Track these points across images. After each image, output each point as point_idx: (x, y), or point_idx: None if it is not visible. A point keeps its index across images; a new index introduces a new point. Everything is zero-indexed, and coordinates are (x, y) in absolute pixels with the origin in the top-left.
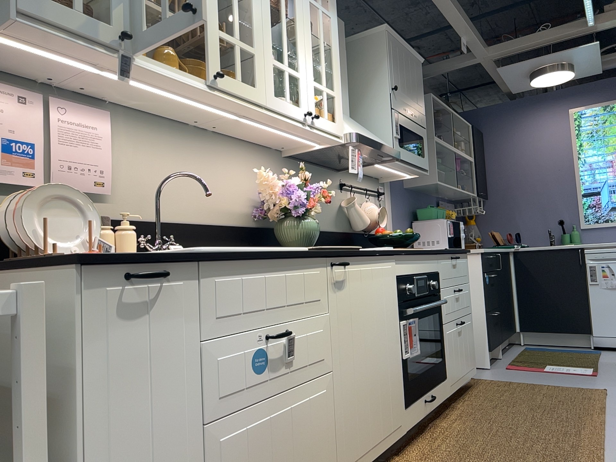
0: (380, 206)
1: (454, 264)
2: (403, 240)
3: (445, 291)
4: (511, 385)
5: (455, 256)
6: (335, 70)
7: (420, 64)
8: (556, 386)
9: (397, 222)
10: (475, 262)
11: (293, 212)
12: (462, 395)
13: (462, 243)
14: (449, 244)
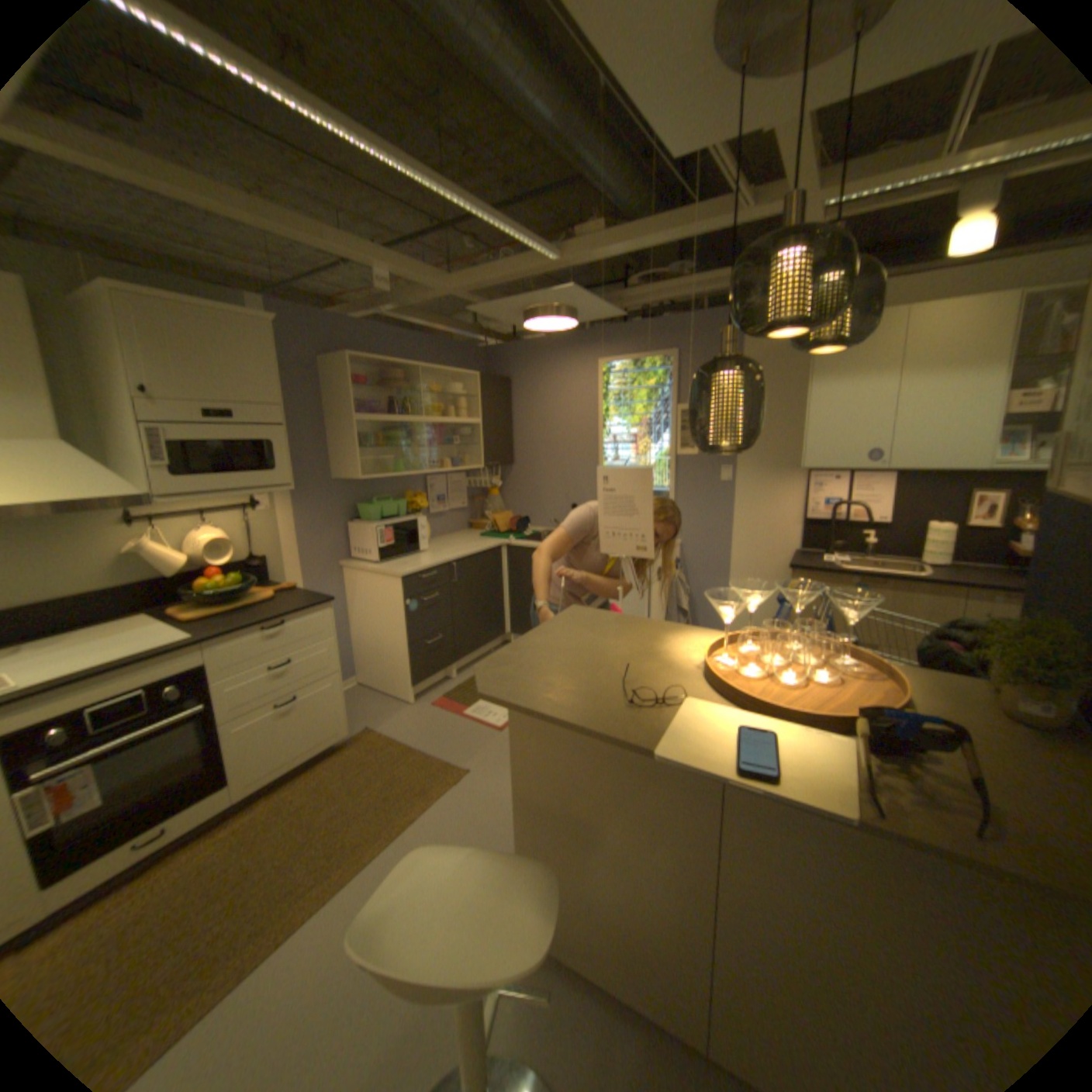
0: (245, 524)
1: (272, 635)
2: (219, 595)
3: (228, 683)
4: (382, 753)
5: (278, 622)
6: None
7: (262, 324)
8: (428, 757)
9: (307, 530)
10: (396, 586)
11: None
12: (299, 777)
13: (418, 546)
14: (382, 556)
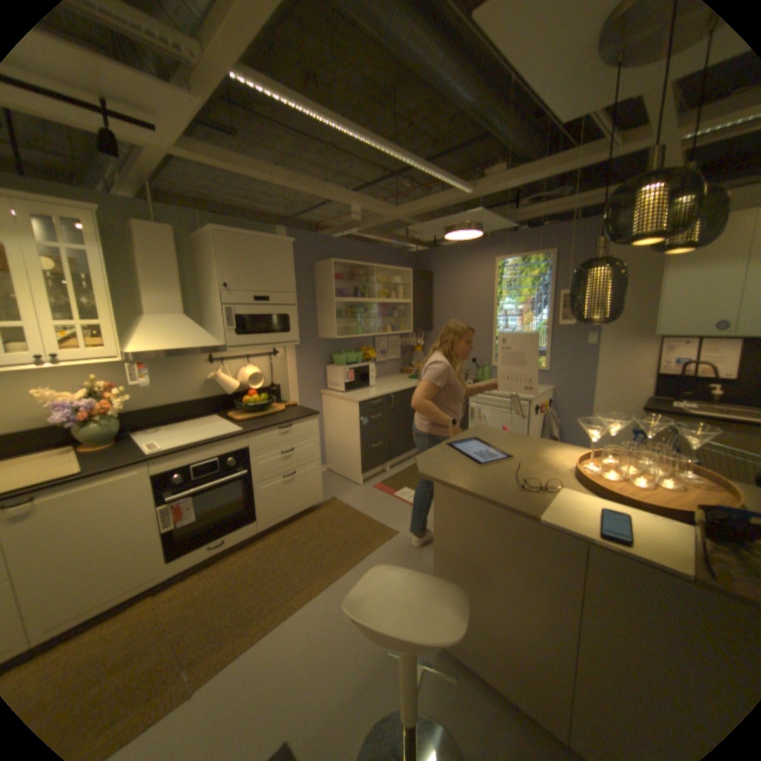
0: (269, 365)
1: (284, 432)
2: (255, 407)
3: (259, 459)
4: (343, 514)
5: (287, 425)
6: (98, 300)
7: (286, 245)
8: (371, 520)
9: (302, 370)
10: (355, 408)
11: (69, 424)
12: (294, 522)
13: (368, 383)
14: (346, 388)
